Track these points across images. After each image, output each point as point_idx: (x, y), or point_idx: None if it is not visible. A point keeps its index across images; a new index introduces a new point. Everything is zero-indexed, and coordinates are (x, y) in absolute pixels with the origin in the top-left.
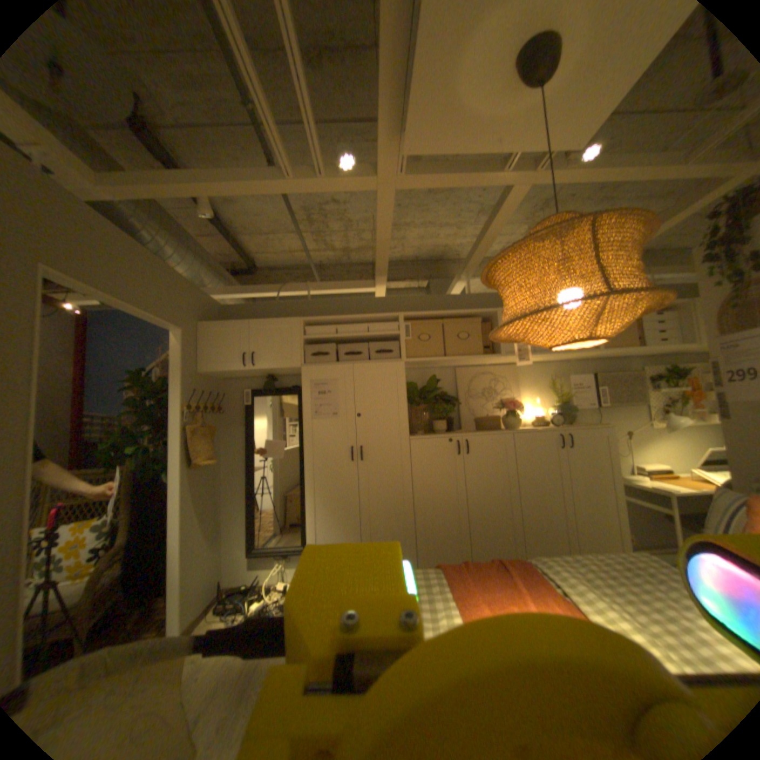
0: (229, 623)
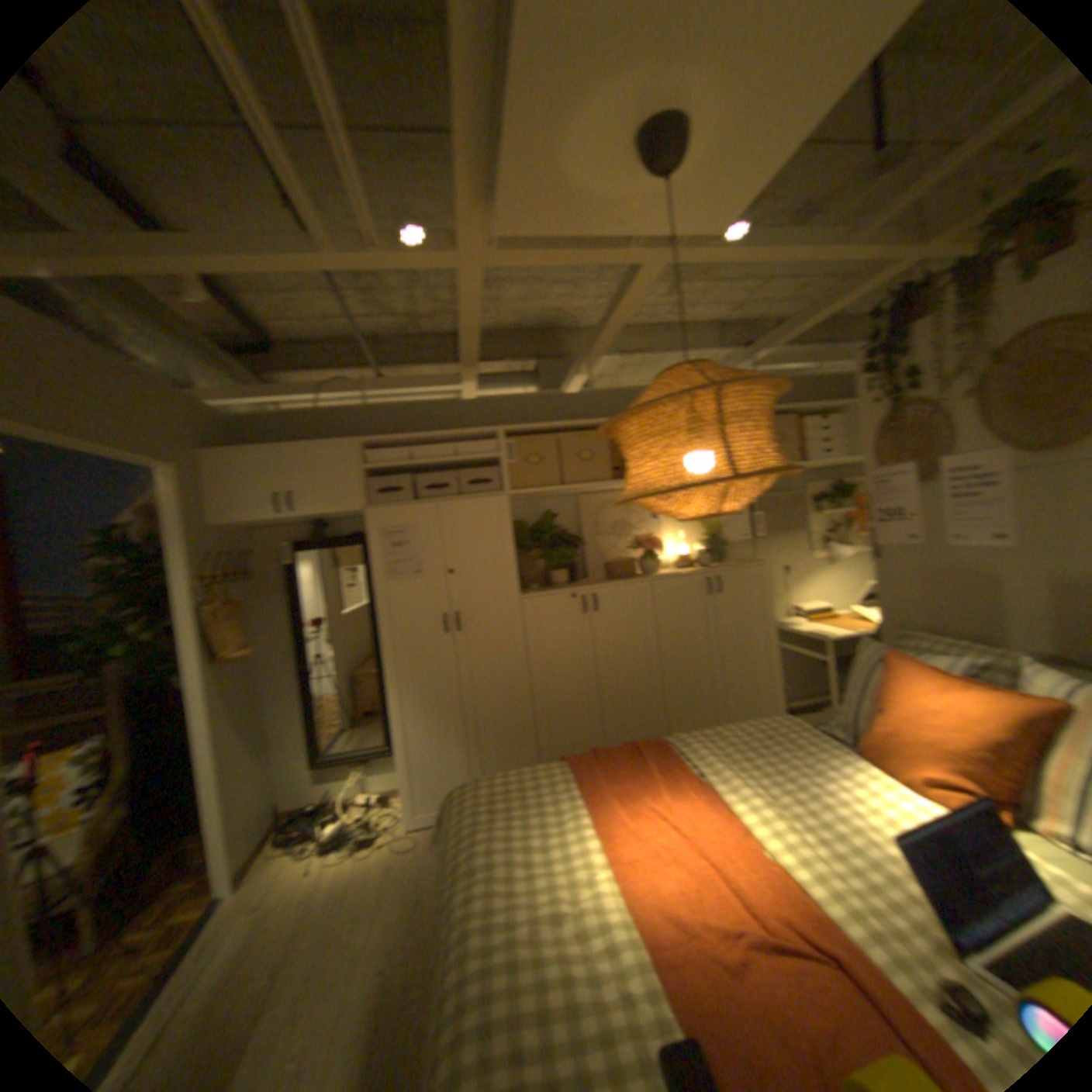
0: (296, 859)
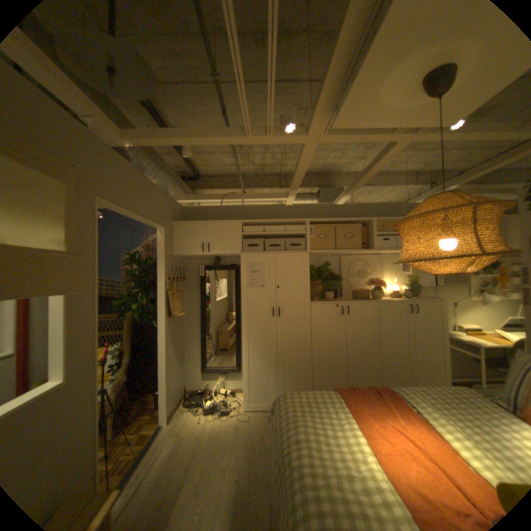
0: (194, 414)
